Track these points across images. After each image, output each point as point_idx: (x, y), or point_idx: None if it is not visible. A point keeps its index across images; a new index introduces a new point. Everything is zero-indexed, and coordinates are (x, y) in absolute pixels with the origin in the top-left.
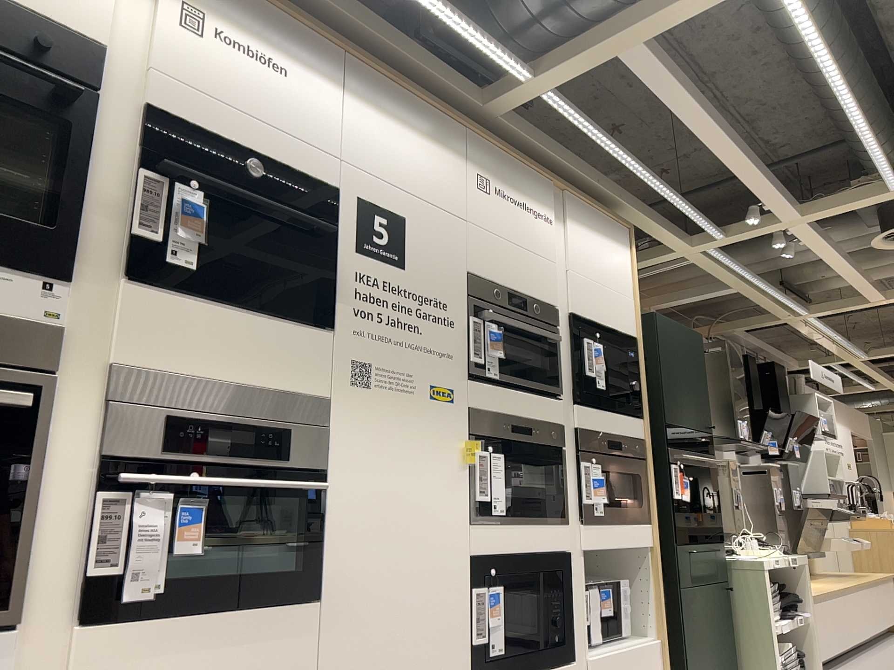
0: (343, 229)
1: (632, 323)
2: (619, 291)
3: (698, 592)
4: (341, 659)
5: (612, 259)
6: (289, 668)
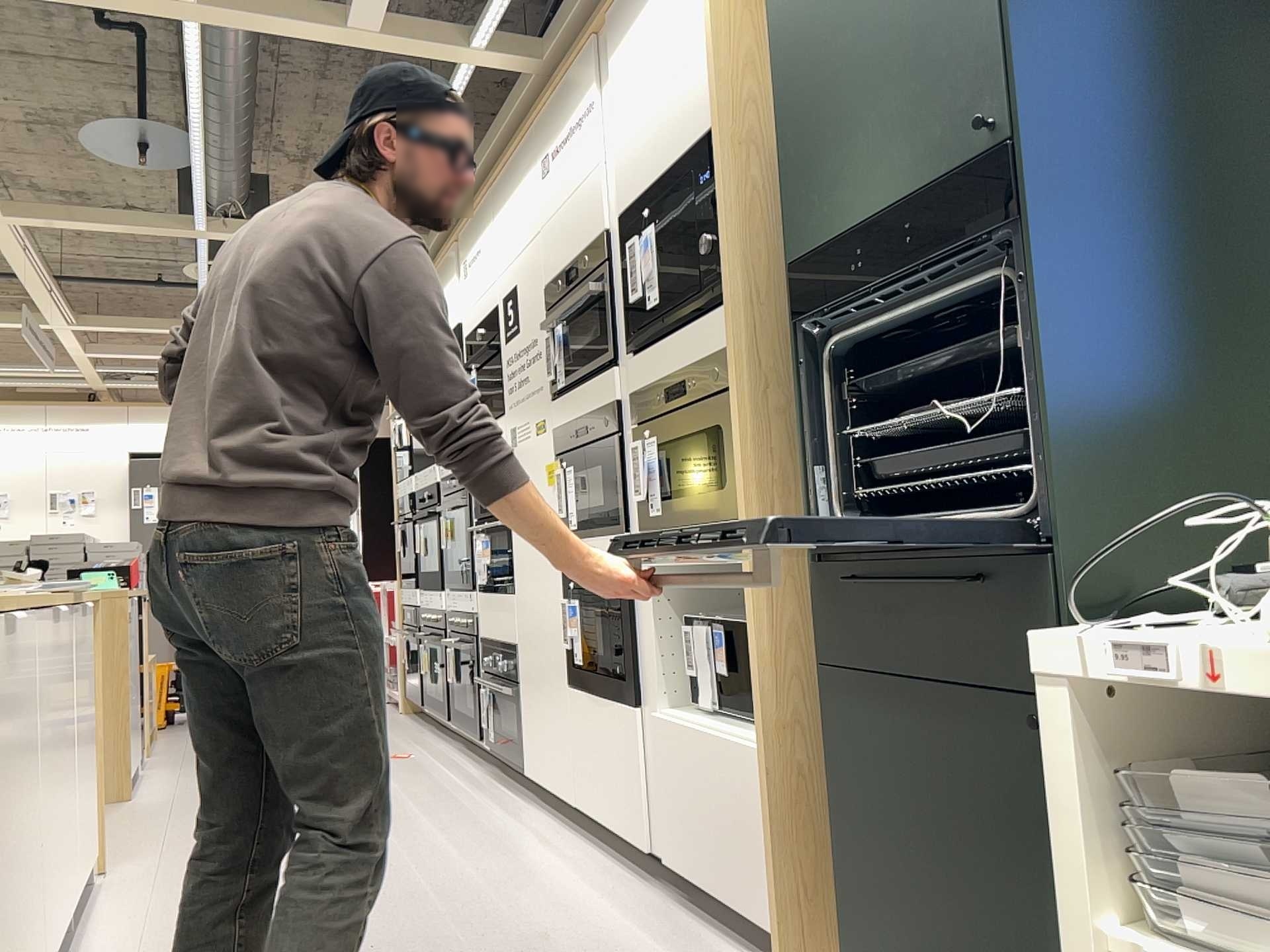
0: (500, 334)
1: (711, 101)
2: (685, 62)
3: (898, 696)
4: (521, 632)
5: (671, 15)
6: (510, 630)
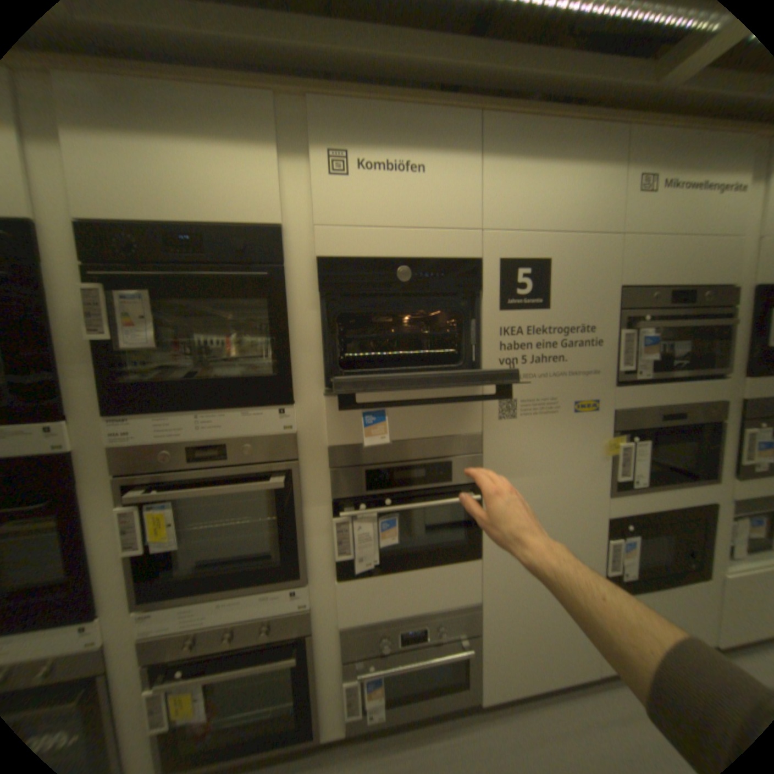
0: (487, 295)
1: None
2: None
3: None
4: (498, 588)
5: None
6: (462, 595)
